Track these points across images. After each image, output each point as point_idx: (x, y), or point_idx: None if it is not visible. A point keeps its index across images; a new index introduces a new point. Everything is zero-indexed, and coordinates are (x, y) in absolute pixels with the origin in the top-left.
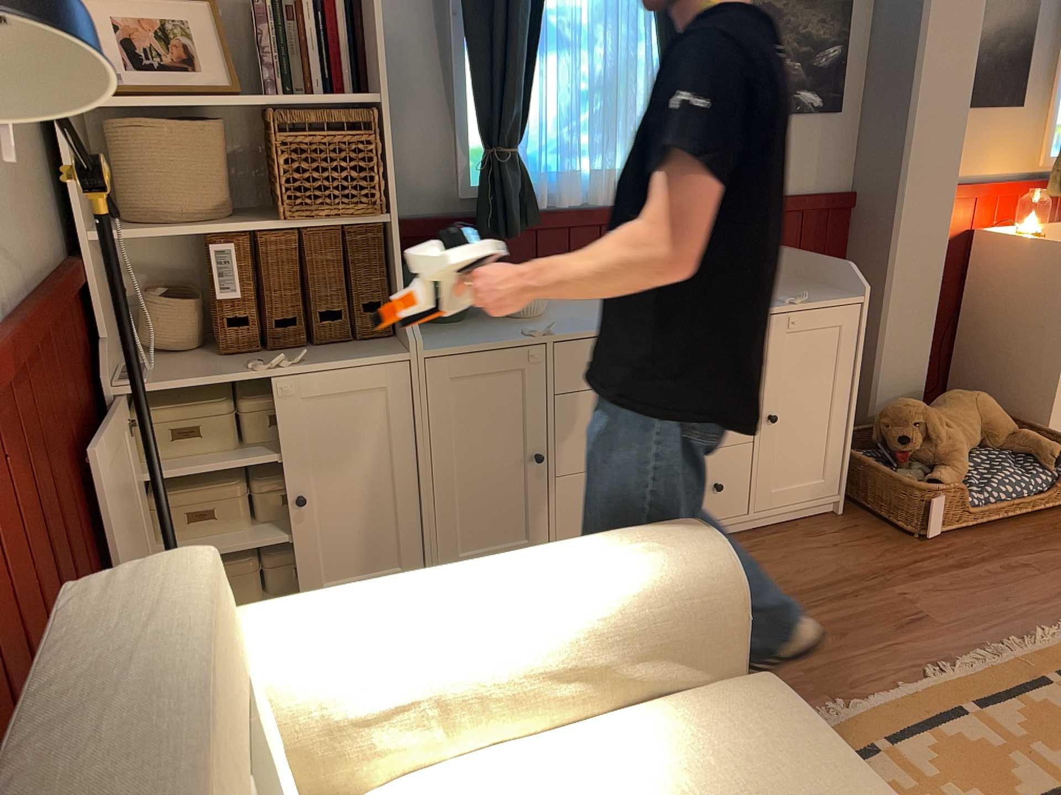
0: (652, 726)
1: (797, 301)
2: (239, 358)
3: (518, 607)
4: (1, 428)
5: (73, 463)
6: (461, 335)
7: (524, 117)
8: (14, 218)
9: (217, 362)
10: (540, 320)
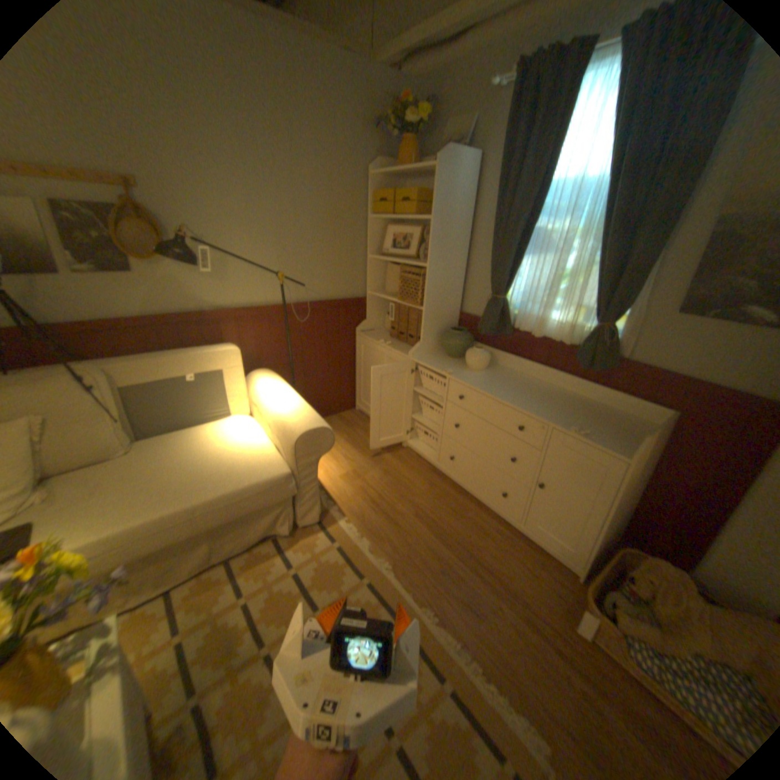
0: (266, 449)
1: (580, 432)
2: (389, 338)
3: (275, 403)
4: (278, 322)
5: (323, 341)
6: (435, 361)
7: (510, 282)
8: (326, 283)
9: (384, 337)
10: (469, 371)
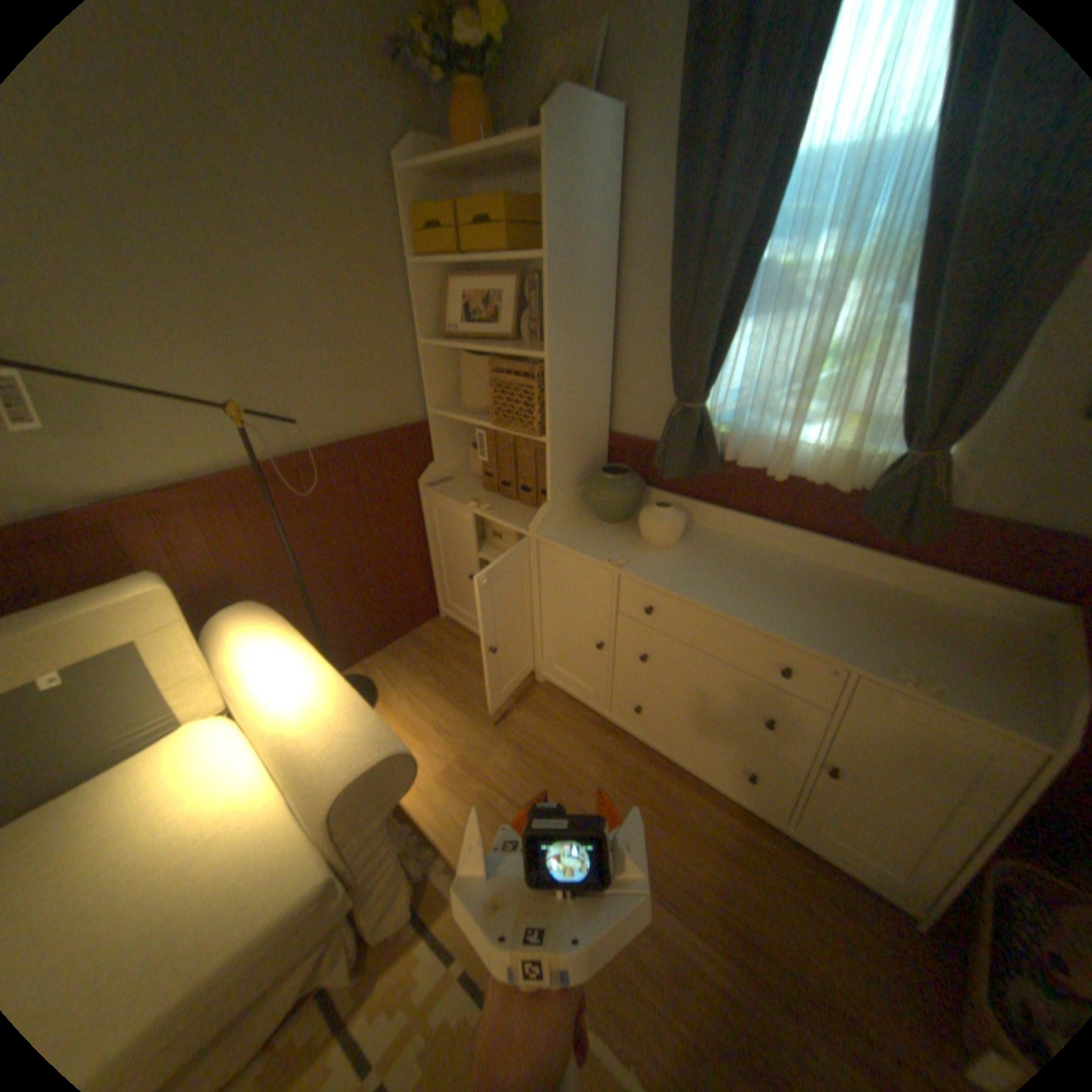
0: (266, 818)
1: (924, 683)
2: (484, 494)
3: (270, 704)
4: (255, 500)
5: (359, 517)
6: (583, 535)
7: (714, 376)
8: (345, 404)
9: (475, 491)
10: (652, 551)
